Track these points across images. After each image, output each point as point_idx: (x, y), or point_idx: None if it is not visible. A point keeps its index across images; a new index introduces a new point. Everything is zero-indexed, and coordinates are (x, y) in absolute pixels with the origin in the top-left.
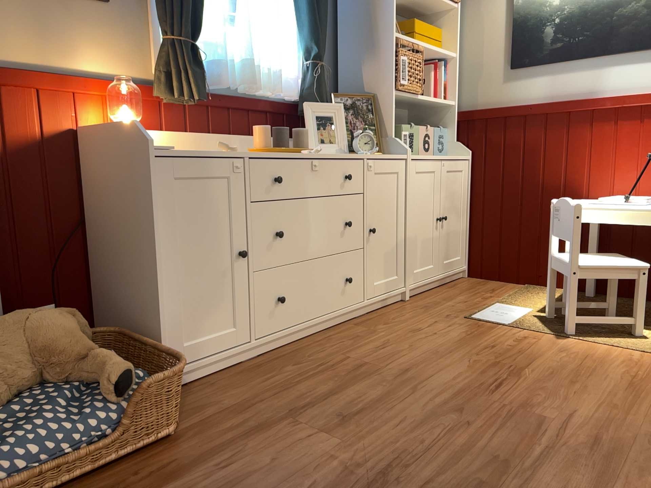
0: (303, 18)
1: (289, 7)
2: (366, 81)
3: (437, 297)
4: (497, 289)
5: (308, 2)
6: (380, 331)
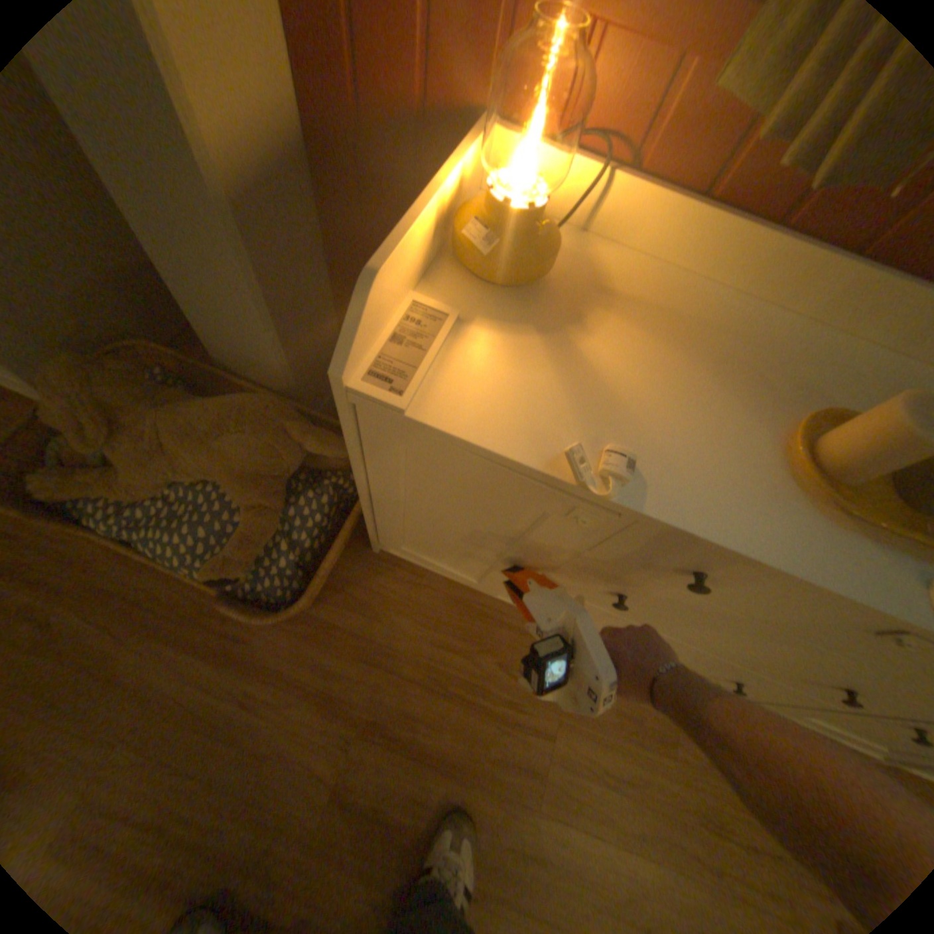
0: None
1: None
2: None
3: None
4: None
5: None
6: (683, 756)
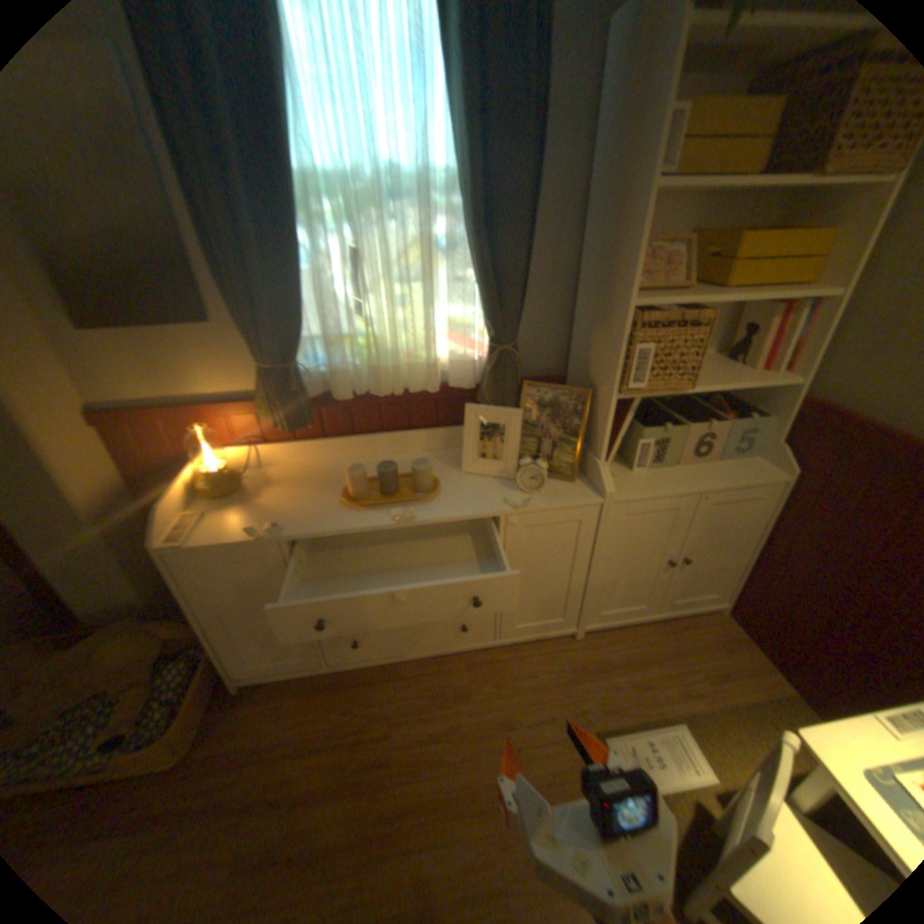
0: (477, 281)
1: (463, 261)
2: (592, 360)
3: (624, 653)
4: (735, 681)
5: (476, 262)
6: (474, 699)
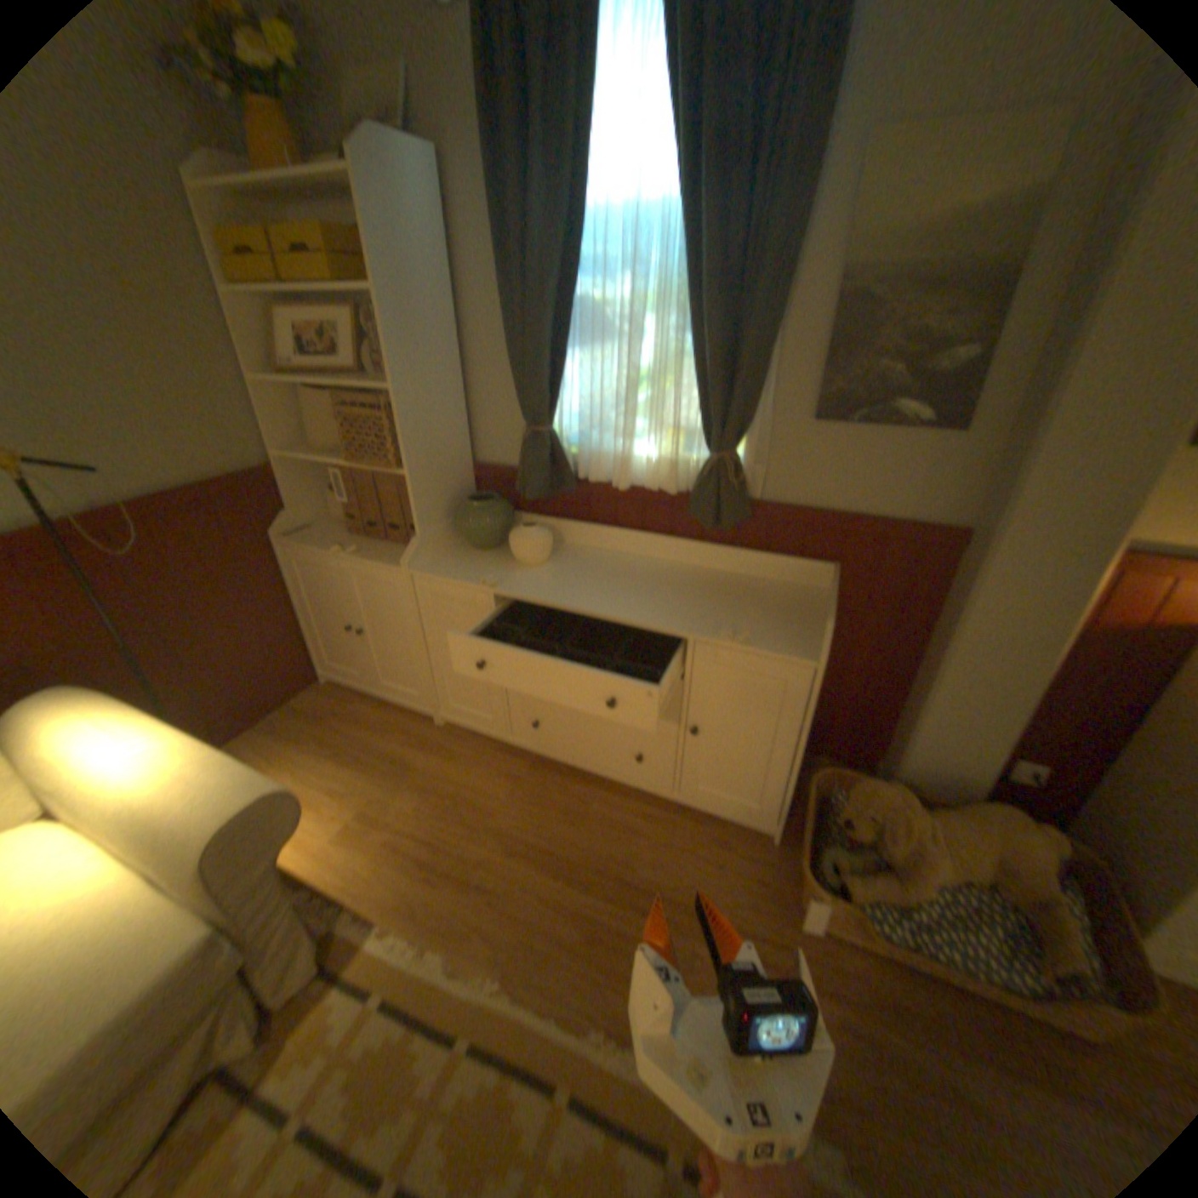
0: None
1: None
2: None
3: None
4: None
5: None
6: None
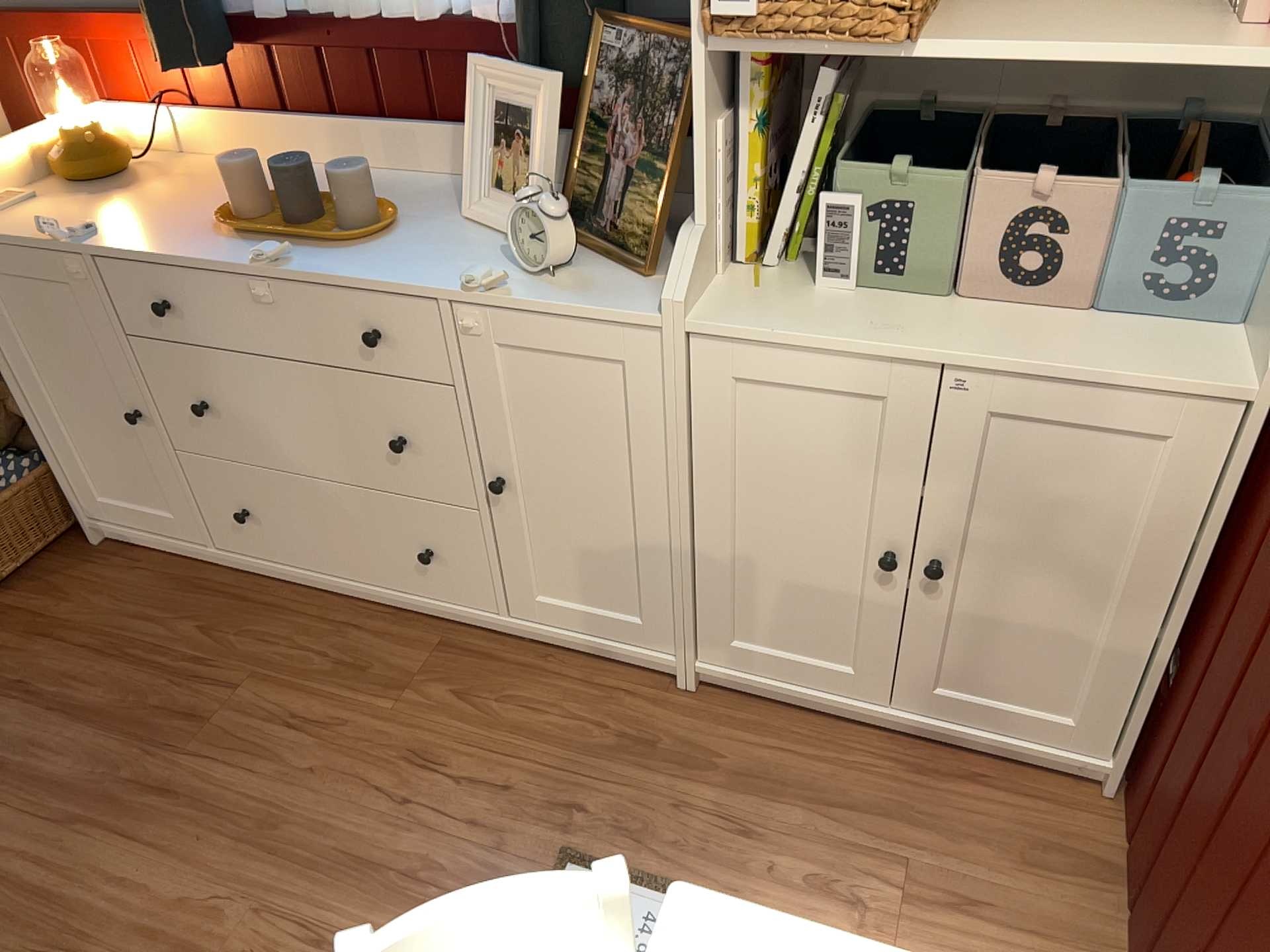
0: None
1: None
2: None
3: (764, 748)
4: (976, 911)
5: None
6: (413, 692)
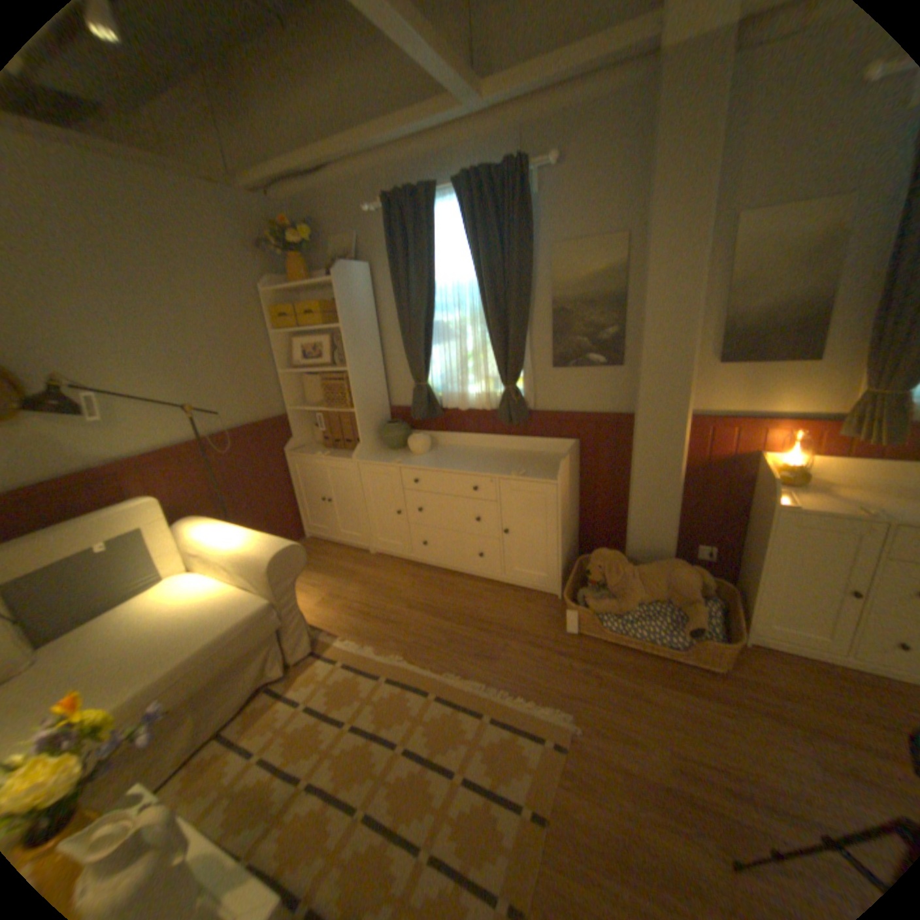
0: None
1: None
2: None
3: None
4: None
5: None
6: None
